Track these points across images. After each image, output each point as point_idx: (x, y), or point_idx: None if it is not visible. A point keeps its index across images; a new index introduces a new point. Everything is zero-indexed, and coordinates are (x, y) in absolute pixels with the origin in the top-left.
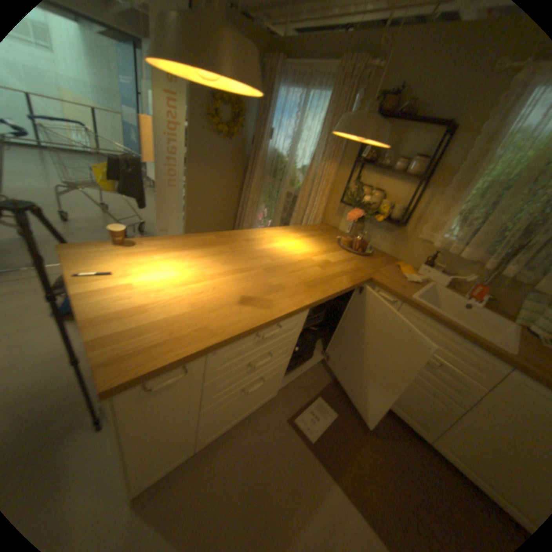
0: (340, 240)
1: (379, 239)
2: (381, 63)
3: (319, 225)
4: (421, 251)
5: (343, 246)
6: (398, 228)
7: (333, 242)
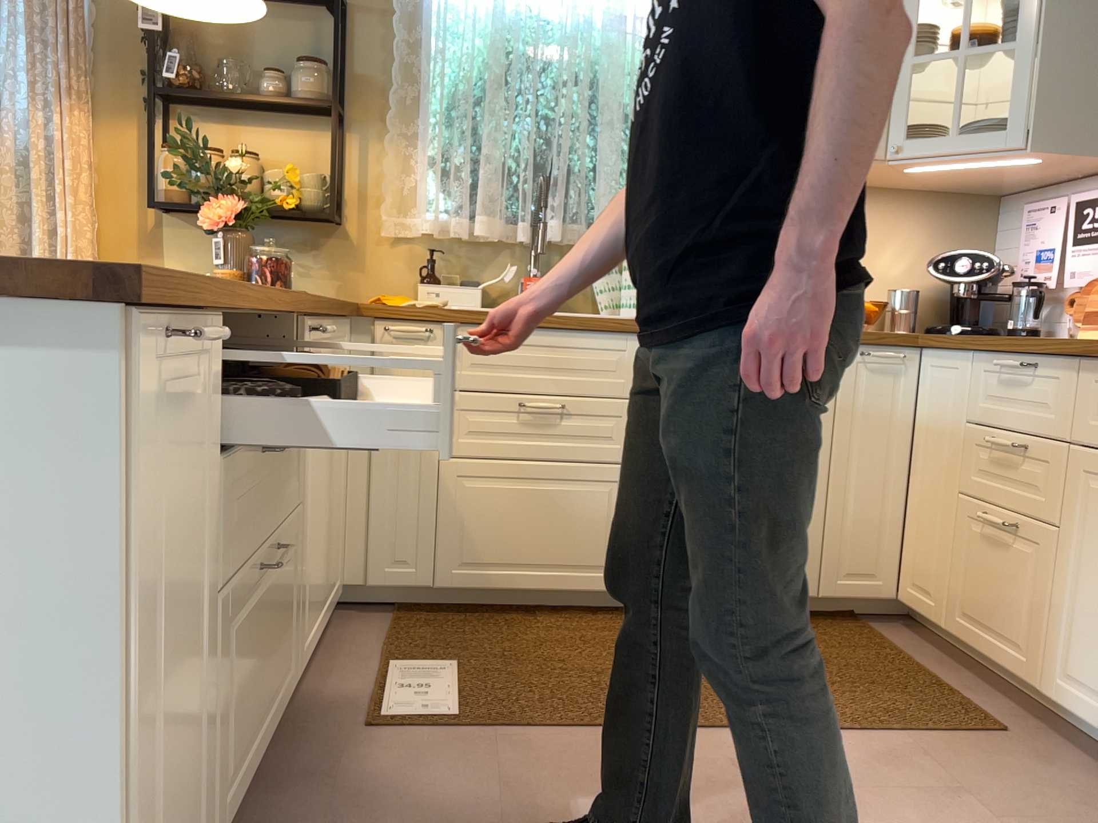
0: None
1: (297, 275)
2: None
3: None
4: (399, 267)
5: None
6: (330, 234)
7: None
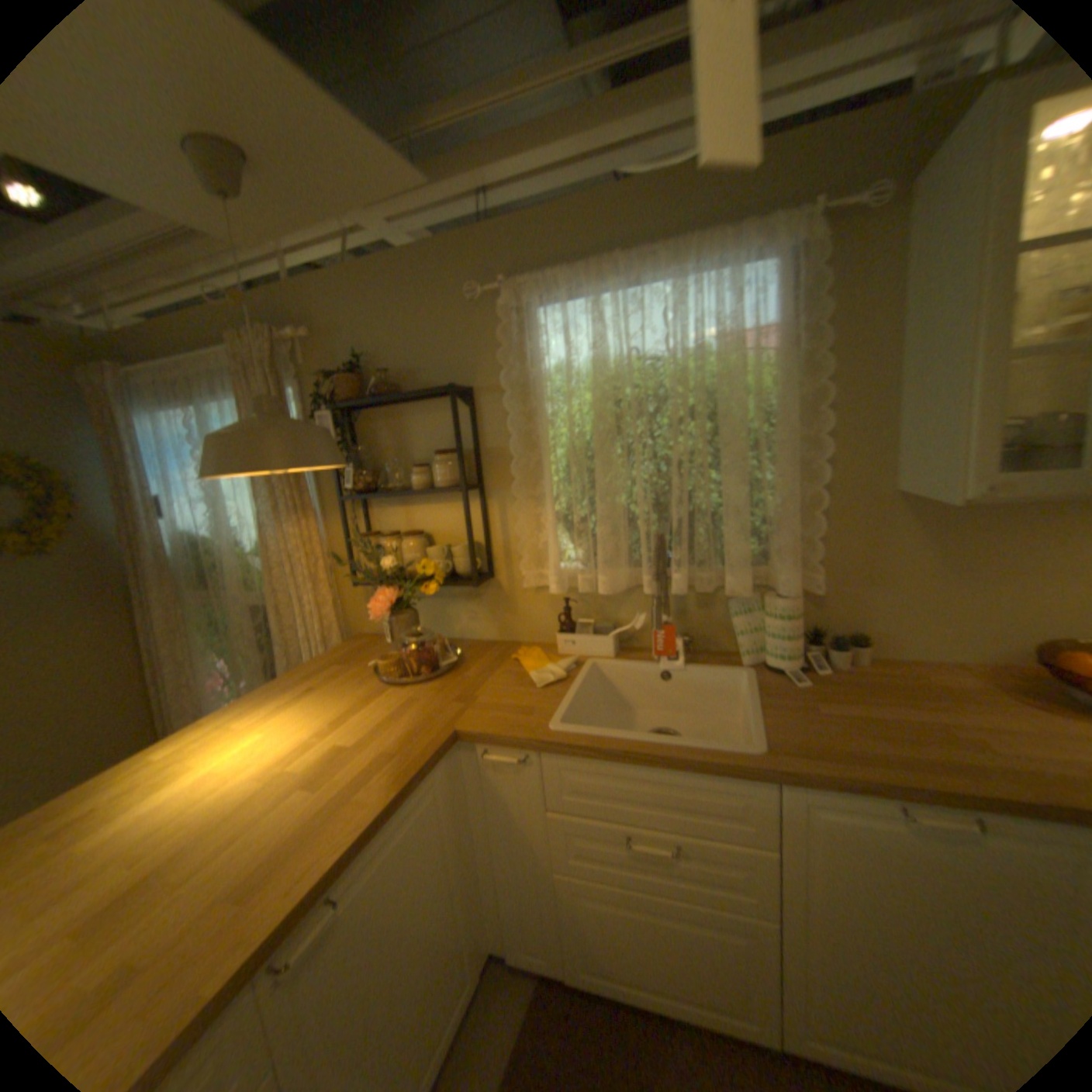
0: (378, 666)
1: (467, 618)
2: (300, 330)
3: (340, 644)
4: (544, 609)
5: (386, 677)
6: (486, 584)
7: (366, 678)
